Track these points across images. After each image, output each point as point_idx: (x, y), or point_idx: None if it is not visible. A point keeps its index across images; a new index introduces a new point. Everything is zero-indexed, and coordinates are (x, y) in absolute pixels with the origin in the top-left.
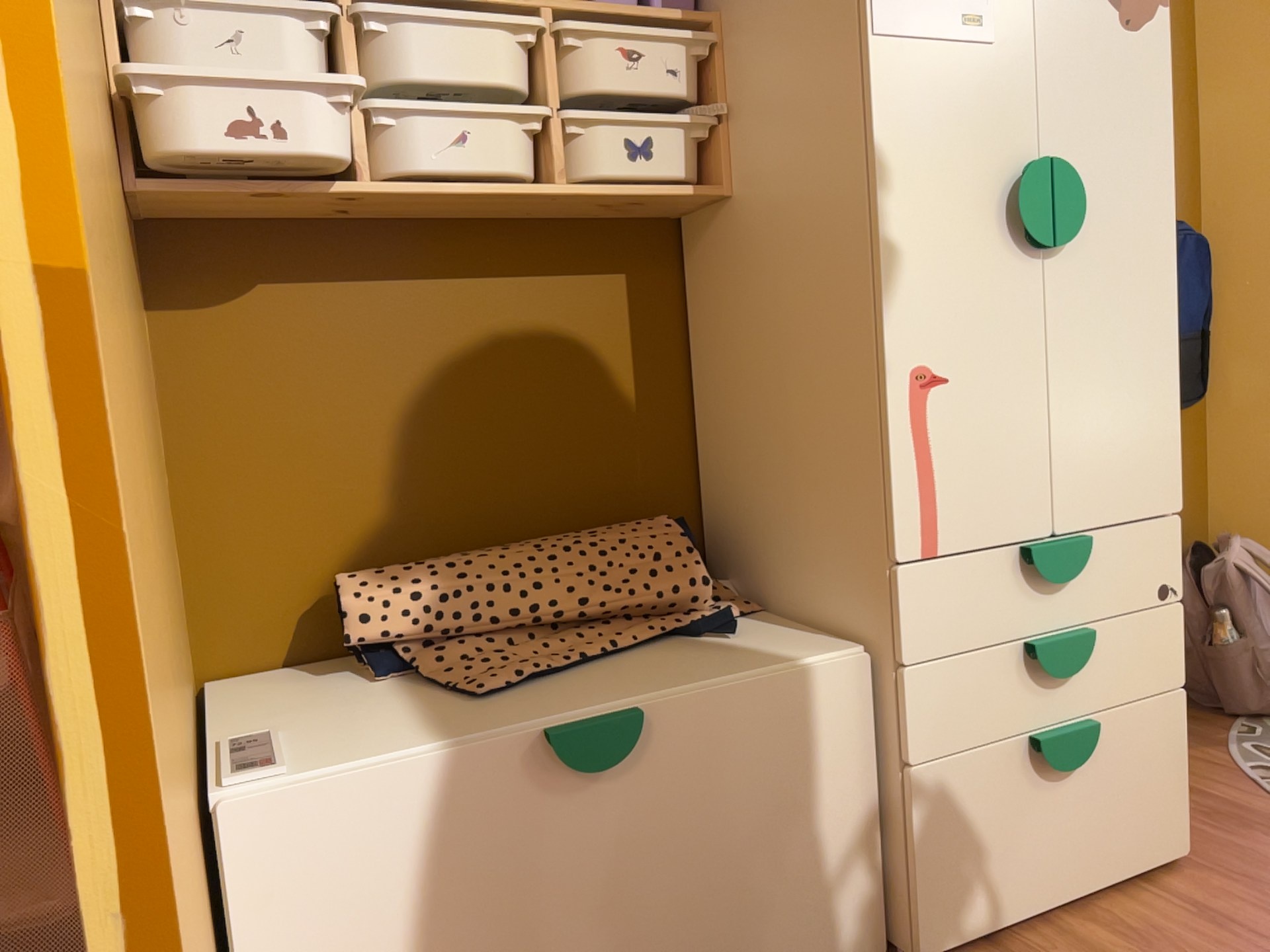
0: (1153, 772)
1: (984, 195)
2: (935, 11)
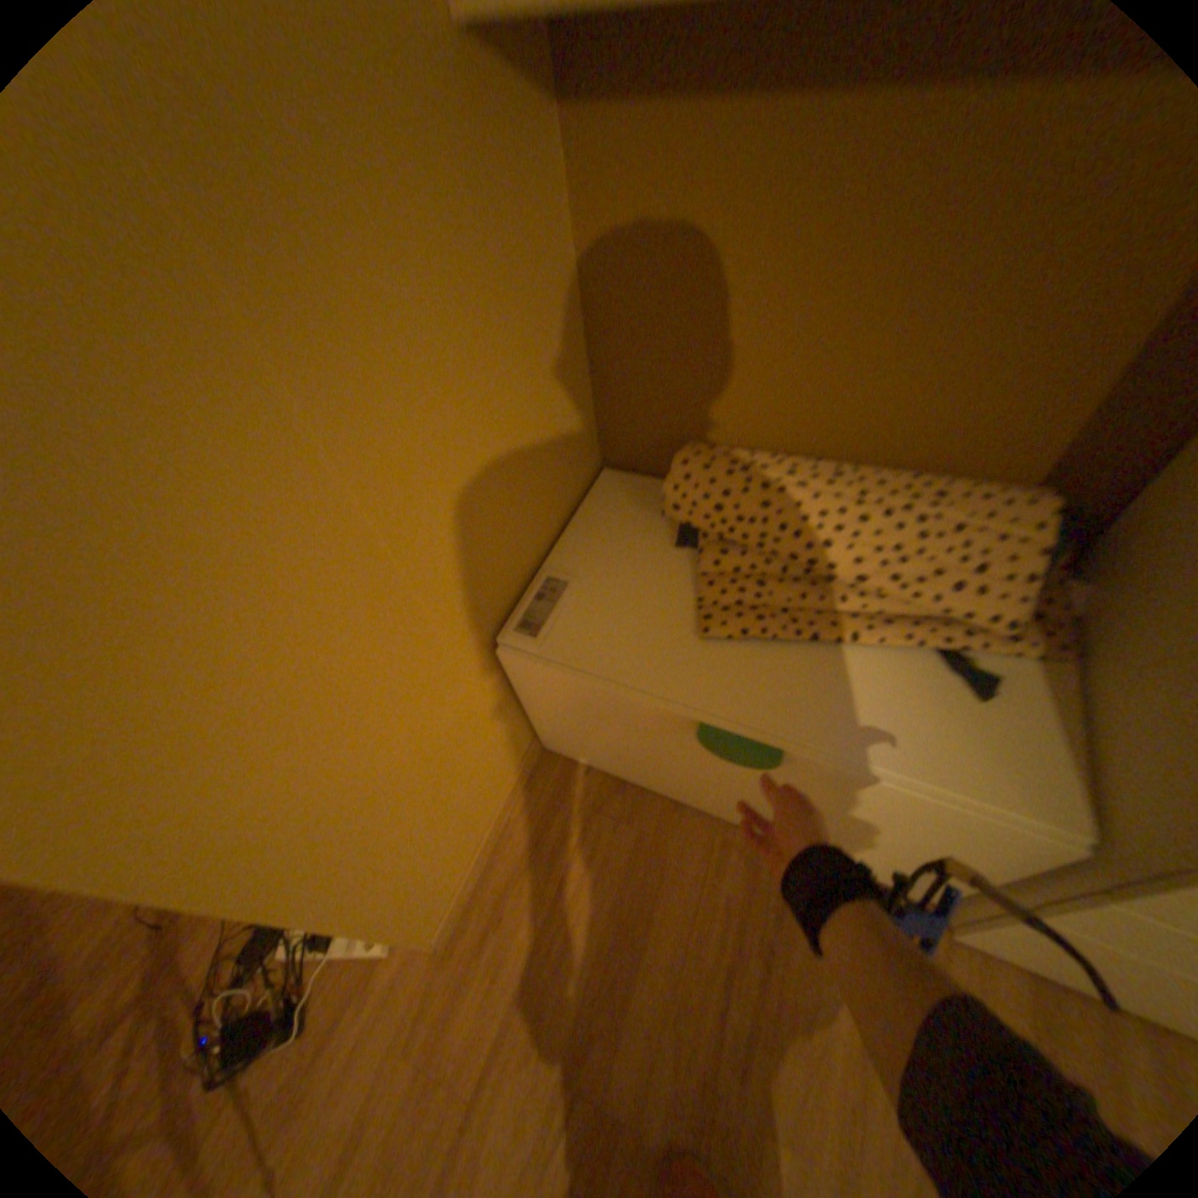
0: None
1: None
2: None
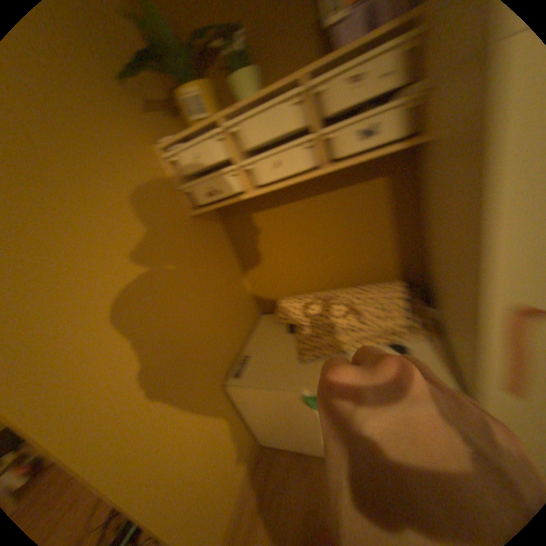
0: None
1: None
2: None
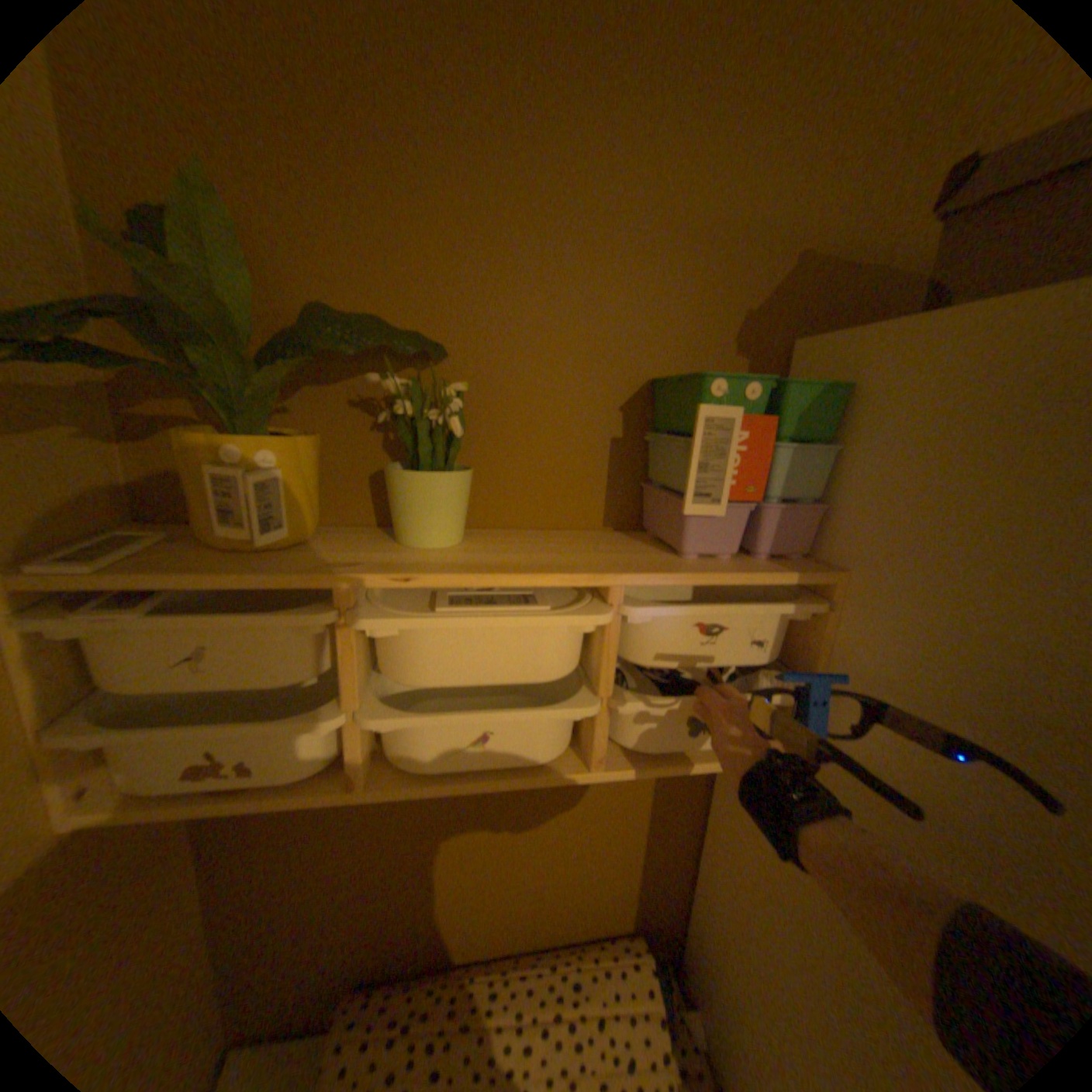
0: None
1: None
2: None
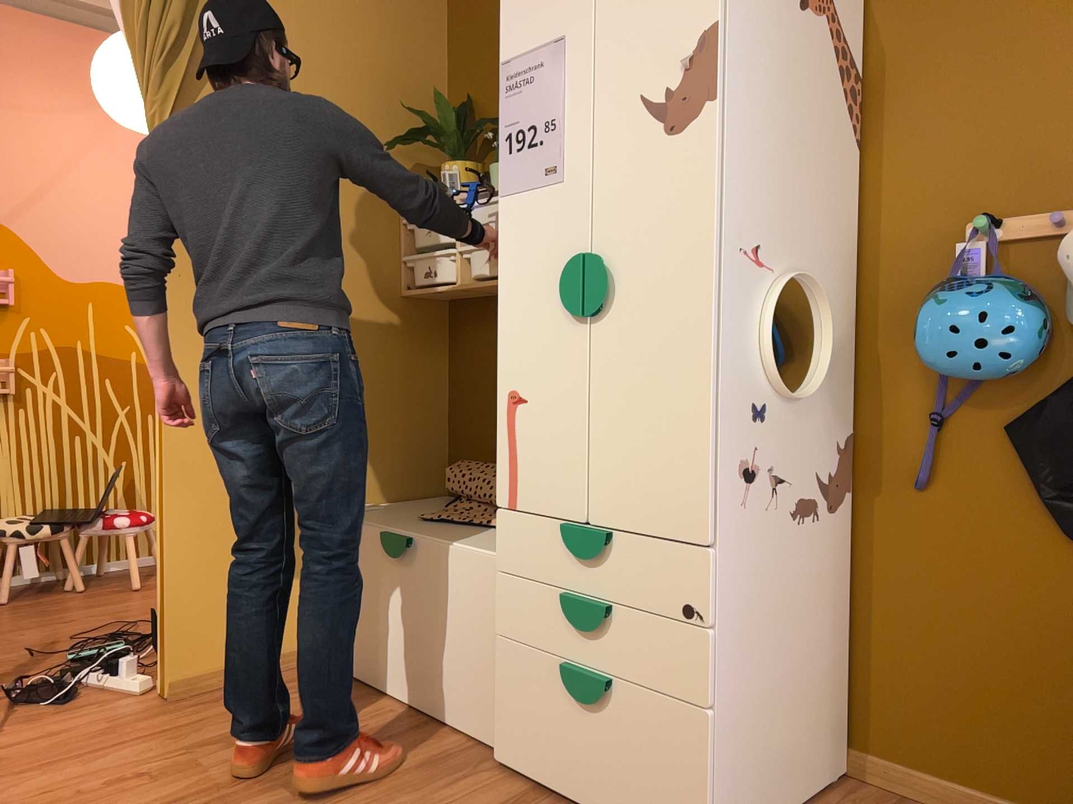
0: (668, 765)
1: (552, 281)
2: (530, 171)
